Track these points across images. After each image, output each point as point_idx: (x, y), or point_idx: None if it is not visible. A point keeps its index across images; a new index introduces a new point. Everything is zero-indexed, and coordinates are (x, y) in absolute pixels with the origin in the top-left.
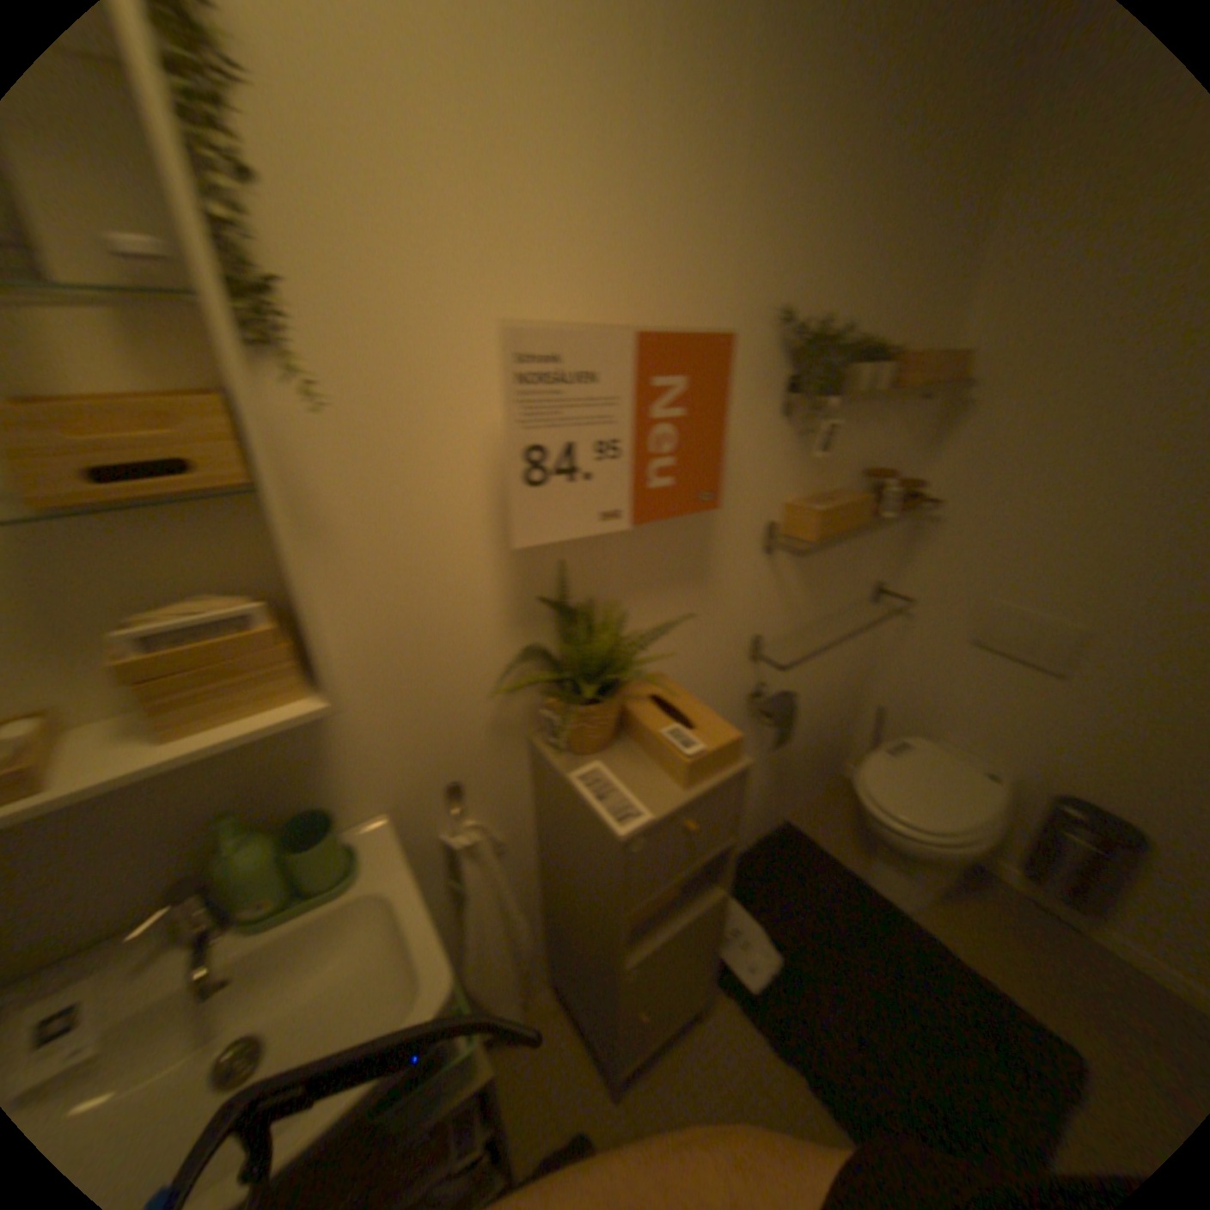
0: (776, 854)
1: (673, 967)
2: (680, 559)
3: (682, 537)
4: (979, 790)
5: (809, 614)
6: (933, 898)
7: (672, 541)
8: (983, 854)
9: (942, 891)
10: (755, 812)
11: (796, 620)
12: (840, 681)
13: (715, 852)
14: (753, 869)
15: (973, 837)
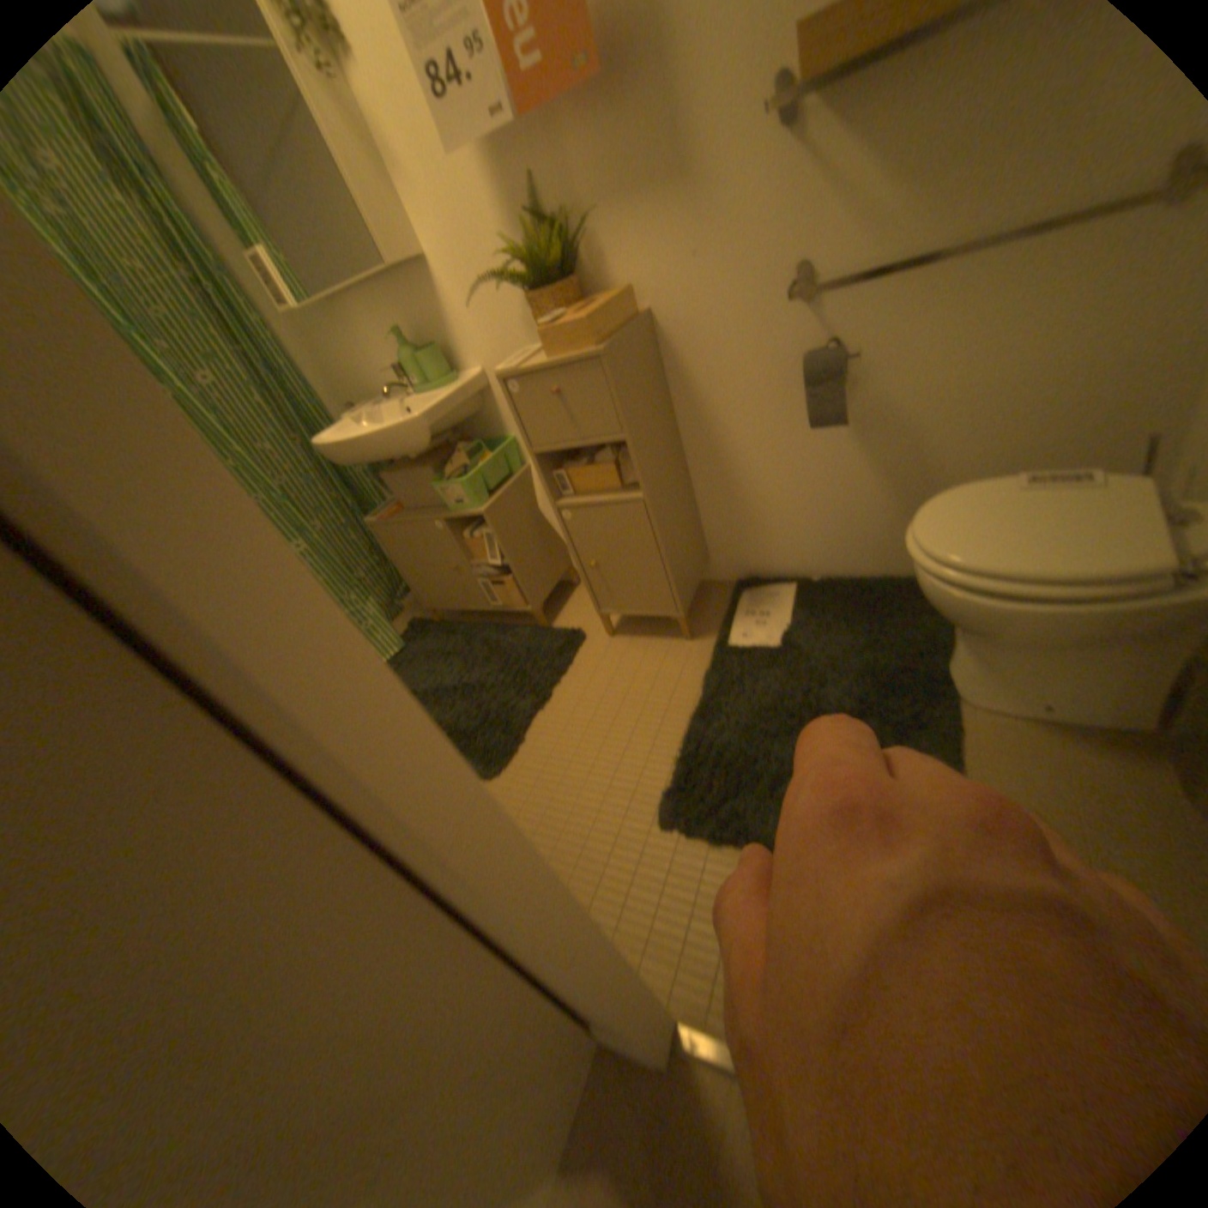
0: (884, 586)
1: (606, 529)
2: (643, 147)
3: (637, 118)
4: (1119, 543)
5: (920, 219)
6: (1021, 700)
7: (626, 125)
8: (1007, 609)
9: (1047, 703)
10: (870, 527)
11: (884, 230)
12: (1059, 364)
13: (600, 429)
14: (843, 584)
15: (992, 575)
